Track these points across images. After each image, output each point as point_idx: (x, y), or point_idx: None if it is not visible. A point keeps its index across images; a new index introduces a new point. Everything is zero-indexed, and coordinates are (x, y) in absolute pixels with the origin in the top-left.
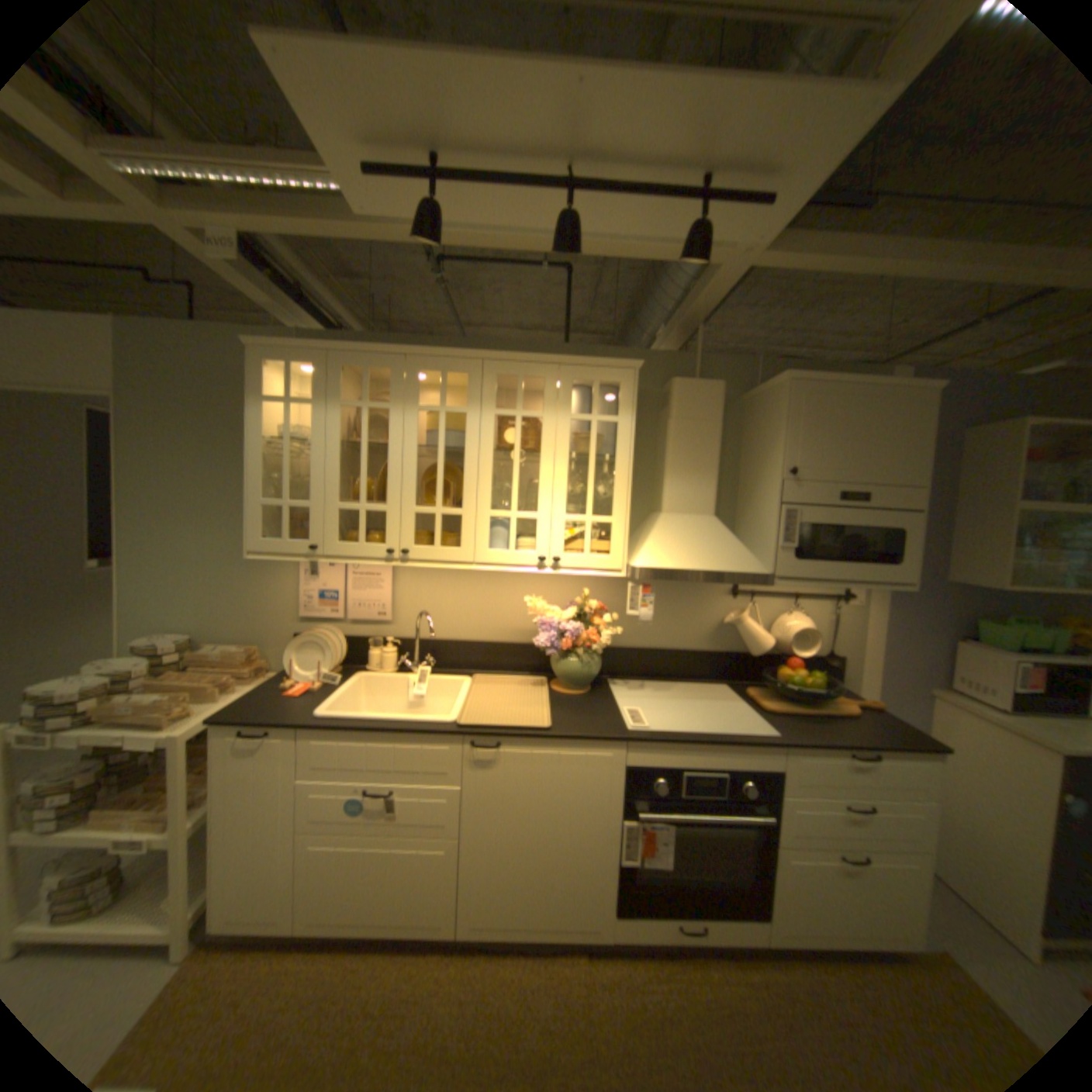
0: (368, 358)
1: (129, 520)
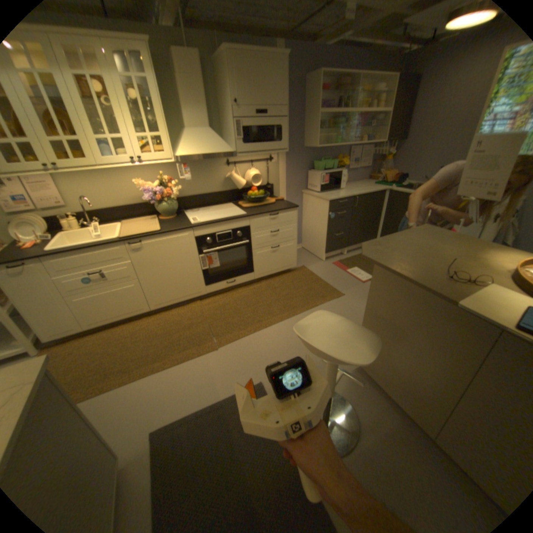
0: None
1: None
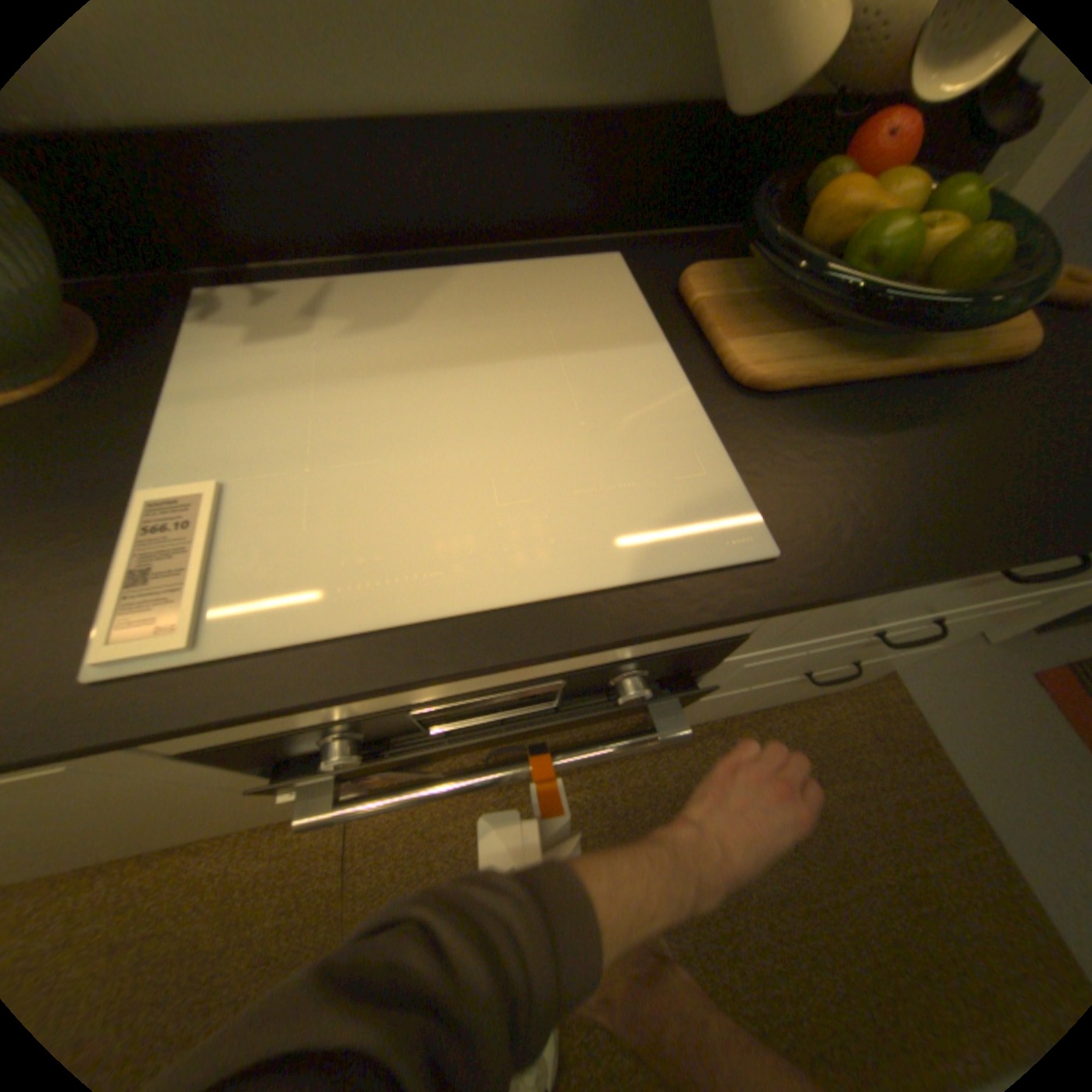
0: None
1: None
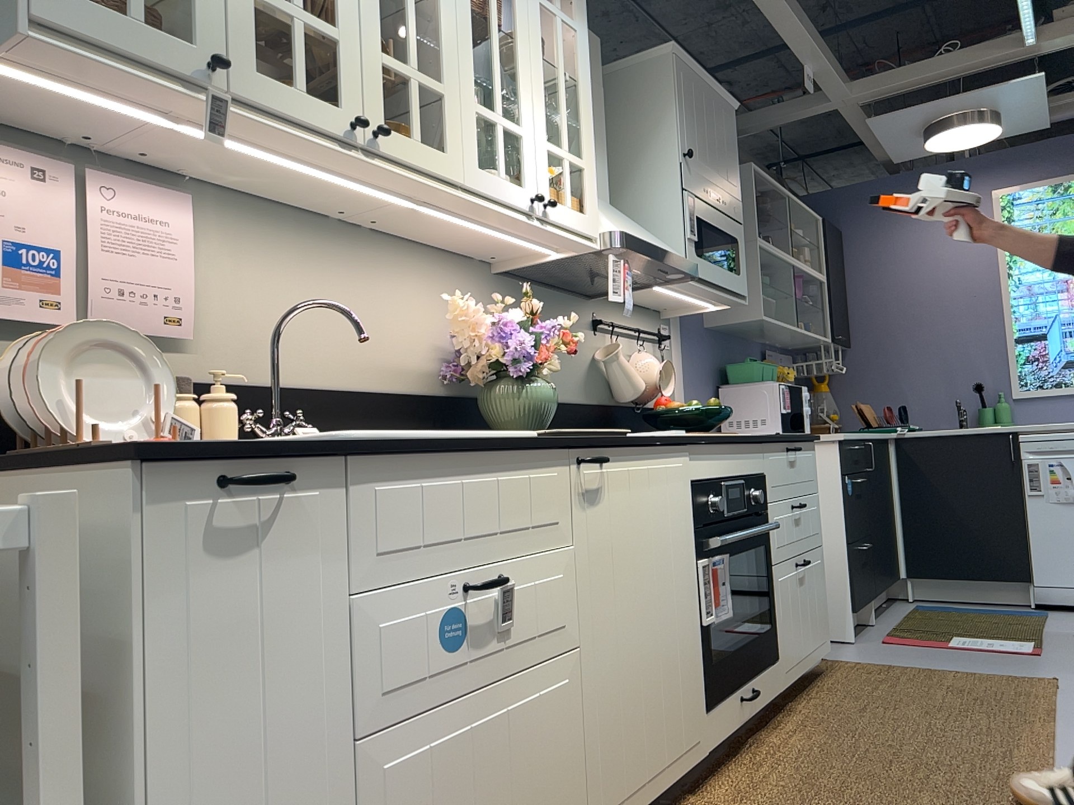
0: None
1: None
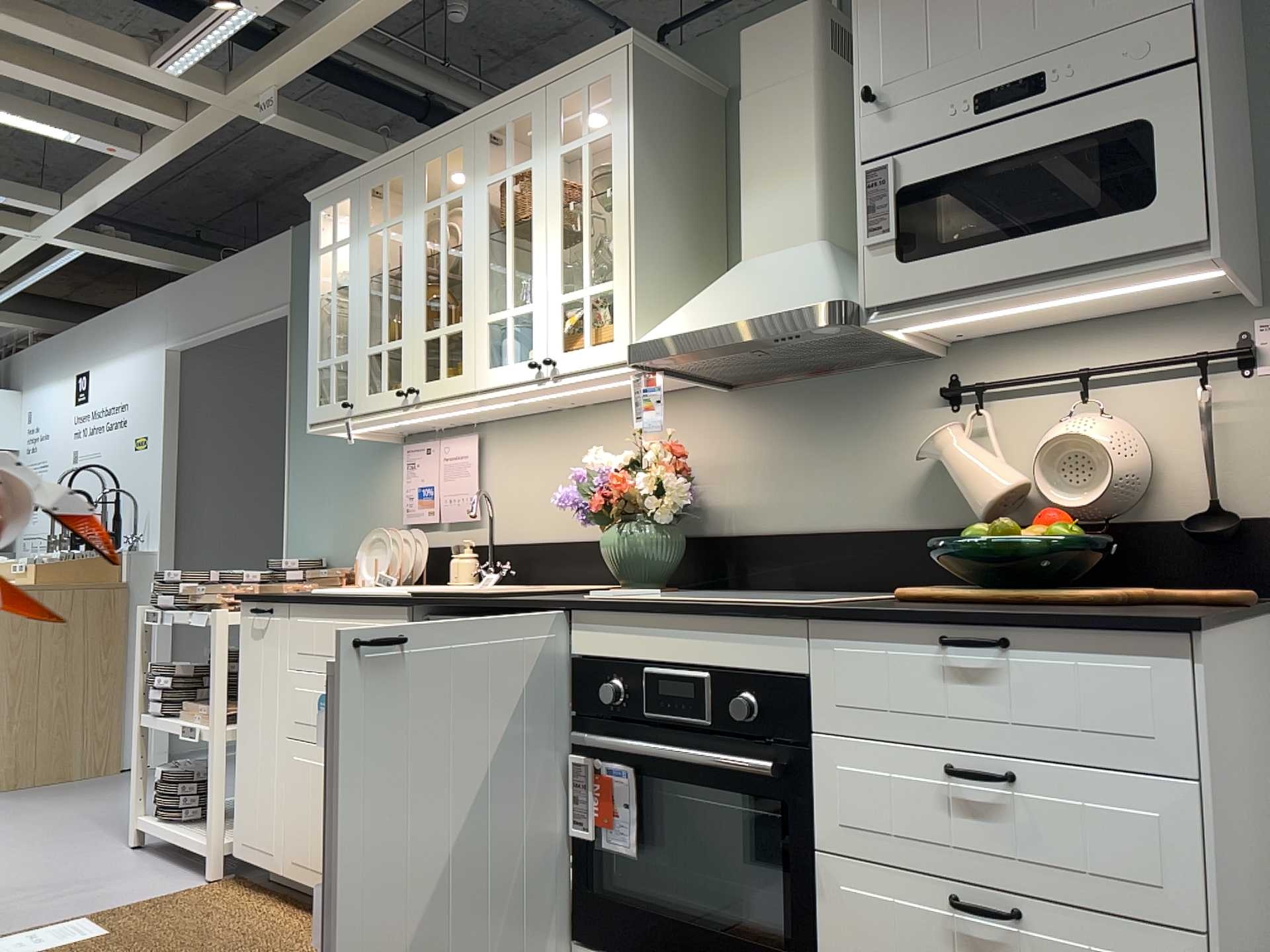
0: (387, 172)
1: (296, 435)
